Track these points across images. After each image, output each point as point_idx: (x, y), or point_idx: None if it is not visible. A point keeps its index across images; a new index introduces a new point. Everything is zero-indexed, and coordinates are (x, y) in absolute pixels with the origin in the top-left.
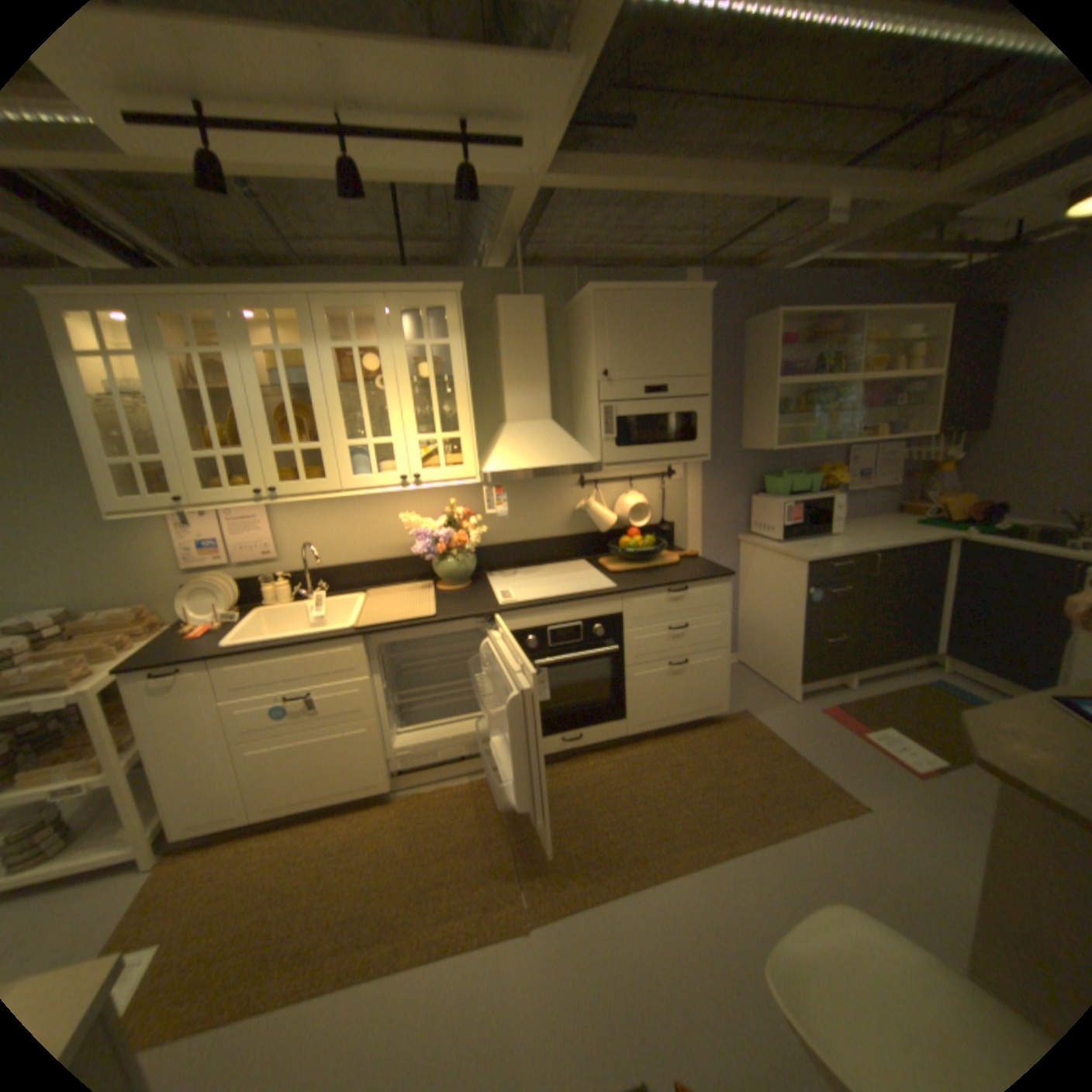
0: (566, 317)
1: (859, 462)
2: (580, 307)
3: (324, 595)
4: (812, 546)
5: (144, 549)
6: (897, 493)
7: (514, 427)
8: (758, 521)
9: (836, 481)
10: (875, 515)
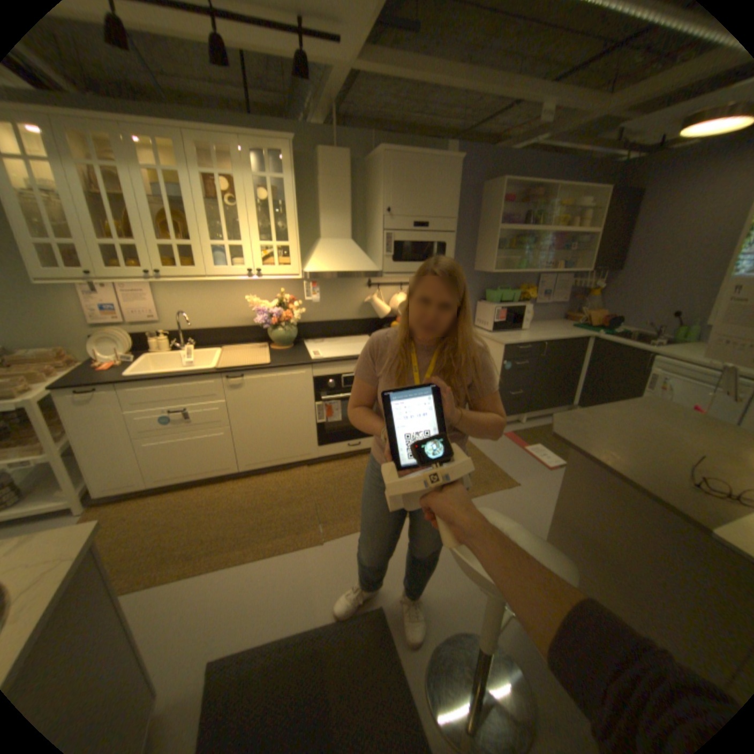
0: (365, 167)
1: (545, 285)
2: (374, 160)
3: (193, 348)
4: (509, 335)
5: (60, 308)
6: (565, 307)
7: (326, 242)
8: (479, 318)
9: (529, 296)
10: (550, 320)
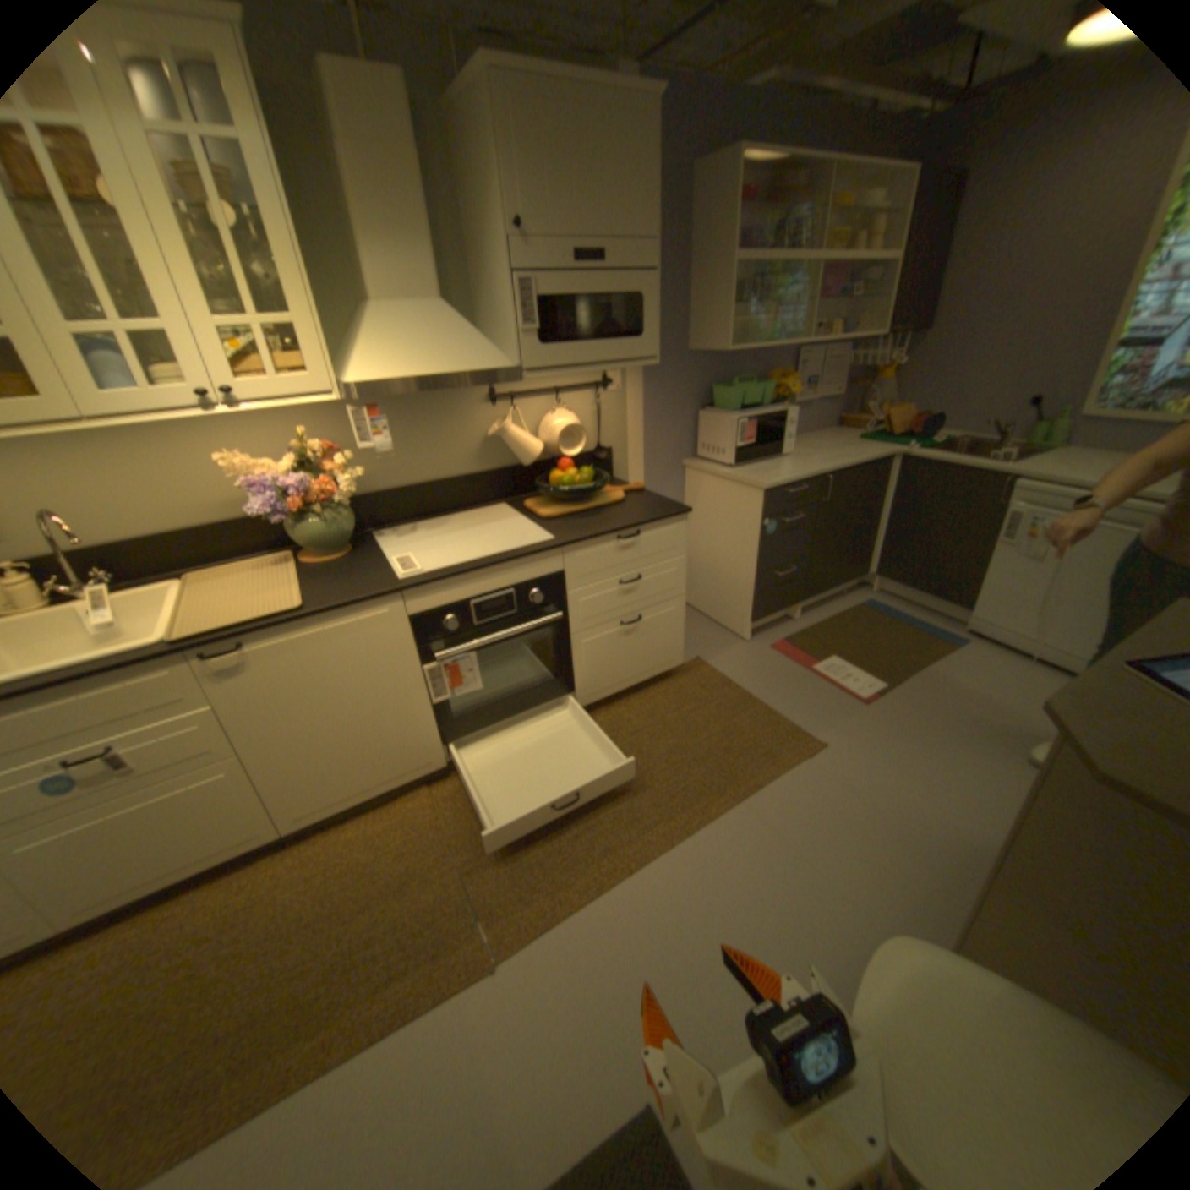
0: (445, 124)
1: (807, 368)
2: (466, 102)
3: (105, 590)
4: (764, 470)
5: None
6: (838, 405)
7: (384, 309)
8: (704, 442)
9: (785, 392)
10: (817, 431)
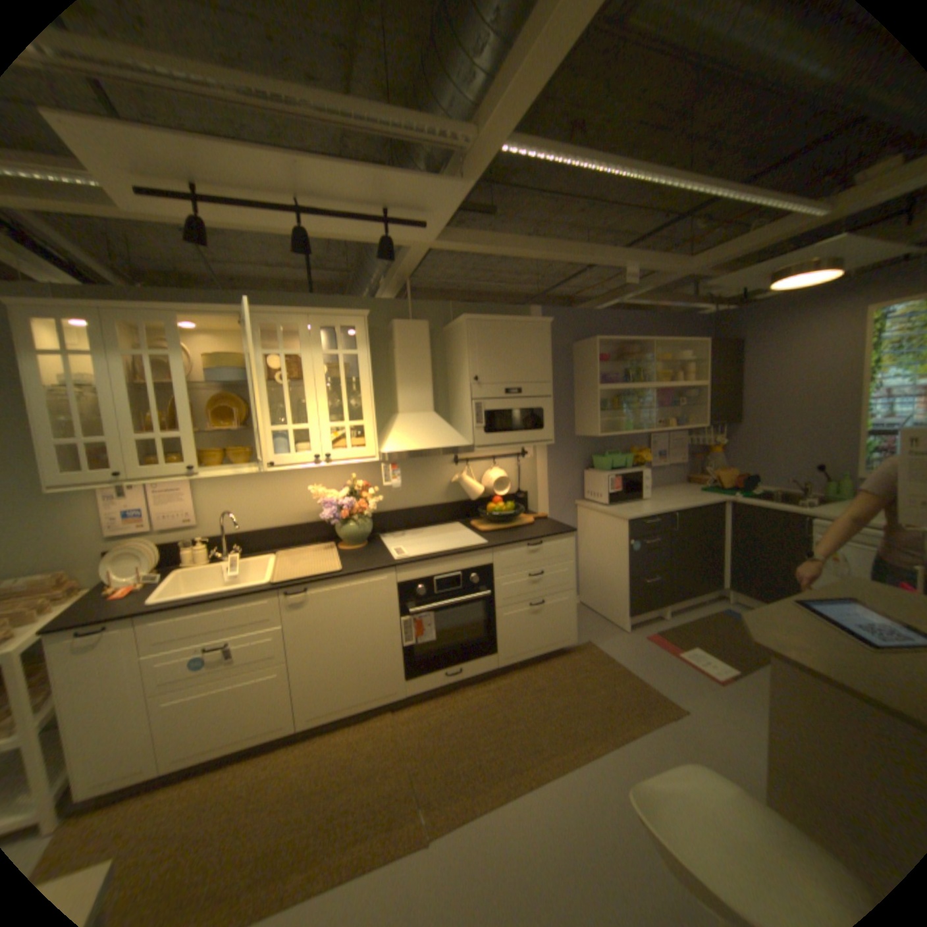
0: (444, 336)
1: (658, 446)
2: (455, 330)
3: (238, 557)
4: (630, 508)
5: (71, 520)
6: (685, 469)
7: (405, 417)
8: (589, 490)
9: (643, 460)
10: (672, 485)
